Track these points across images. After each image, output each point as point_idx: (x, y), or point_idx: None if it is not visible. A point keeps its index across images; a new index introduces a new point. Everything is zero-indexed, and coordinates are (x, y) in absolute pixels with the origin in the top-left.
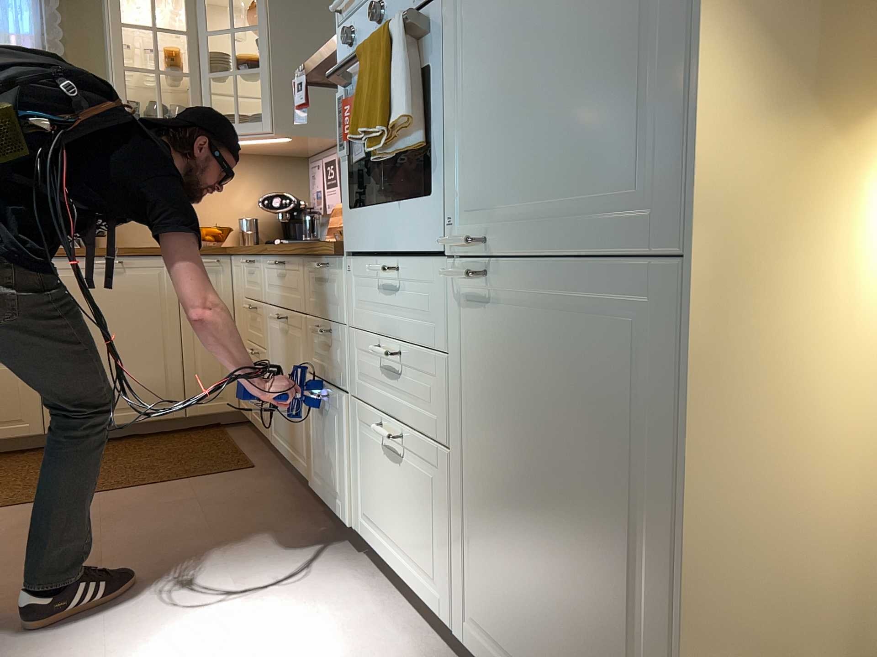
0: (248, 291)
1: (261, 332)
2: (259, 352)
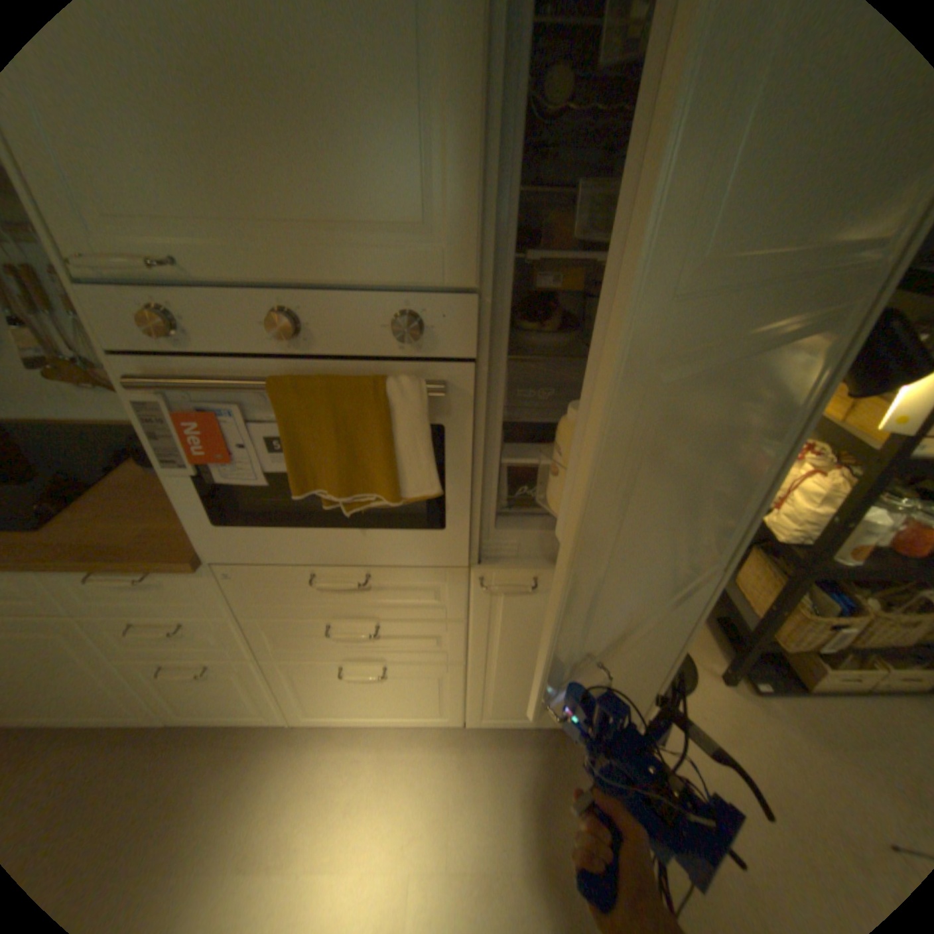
0: None
1: None
2: None
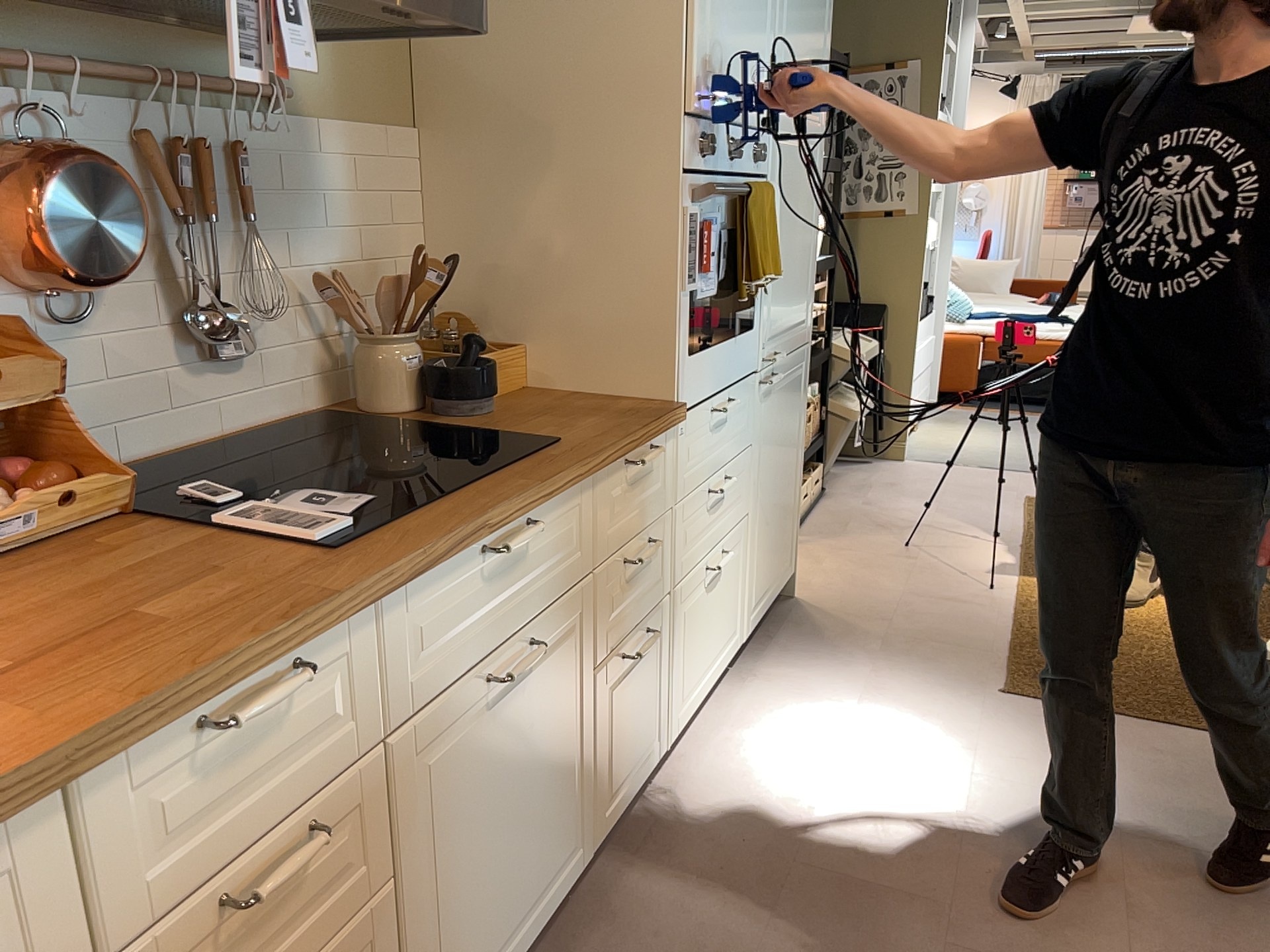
0: (187, 870)
1: (347, 870)
2: (335, 949)
